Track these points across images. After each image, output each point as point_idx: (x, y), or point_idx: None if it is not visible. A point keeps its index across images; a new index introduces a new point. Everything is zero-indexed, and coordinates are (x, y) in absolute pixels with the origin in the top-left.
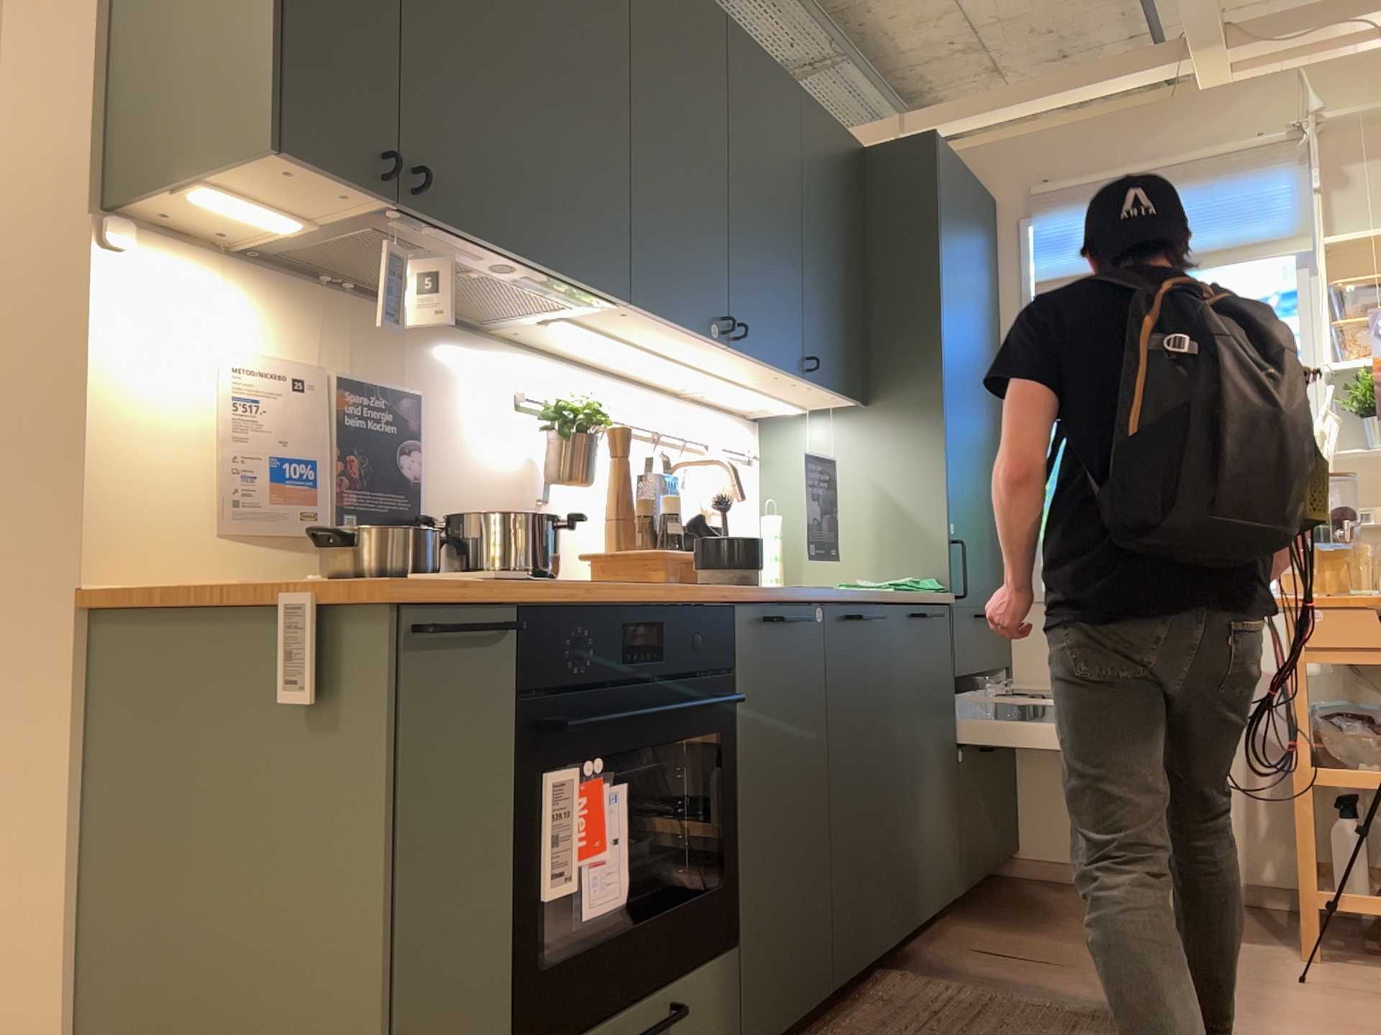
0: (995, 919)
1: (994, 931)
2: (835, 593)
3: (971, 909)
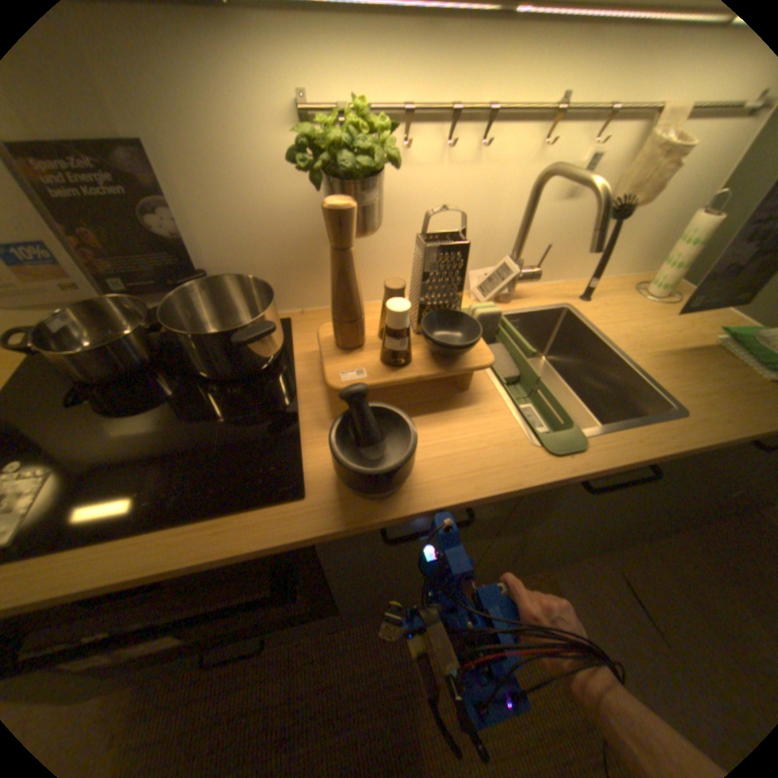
0: (680, 553)
1: (664, 566)
2: (693, 347)
3: (677, 528)
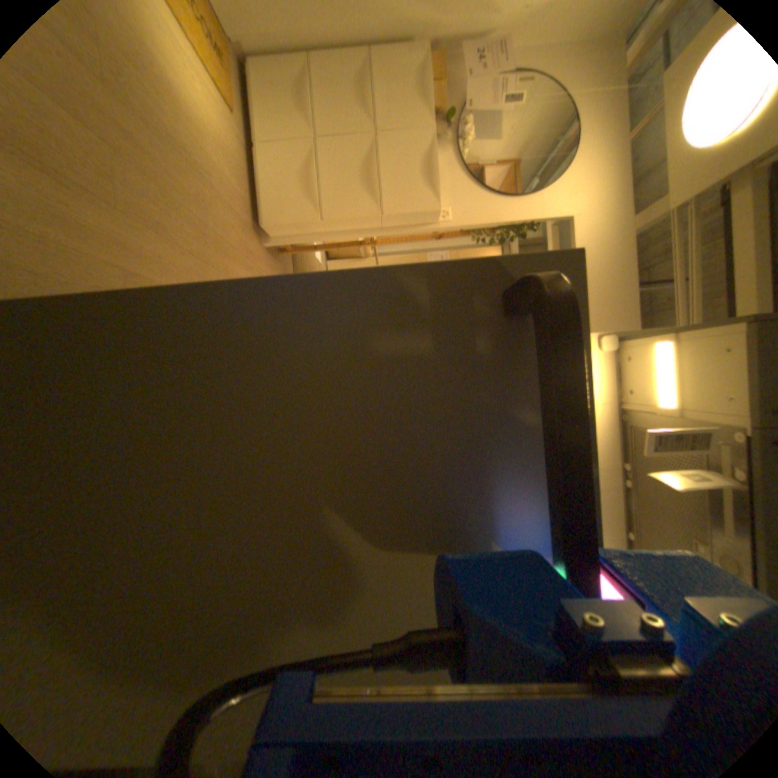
0: None
1: None
2: None
3: None
